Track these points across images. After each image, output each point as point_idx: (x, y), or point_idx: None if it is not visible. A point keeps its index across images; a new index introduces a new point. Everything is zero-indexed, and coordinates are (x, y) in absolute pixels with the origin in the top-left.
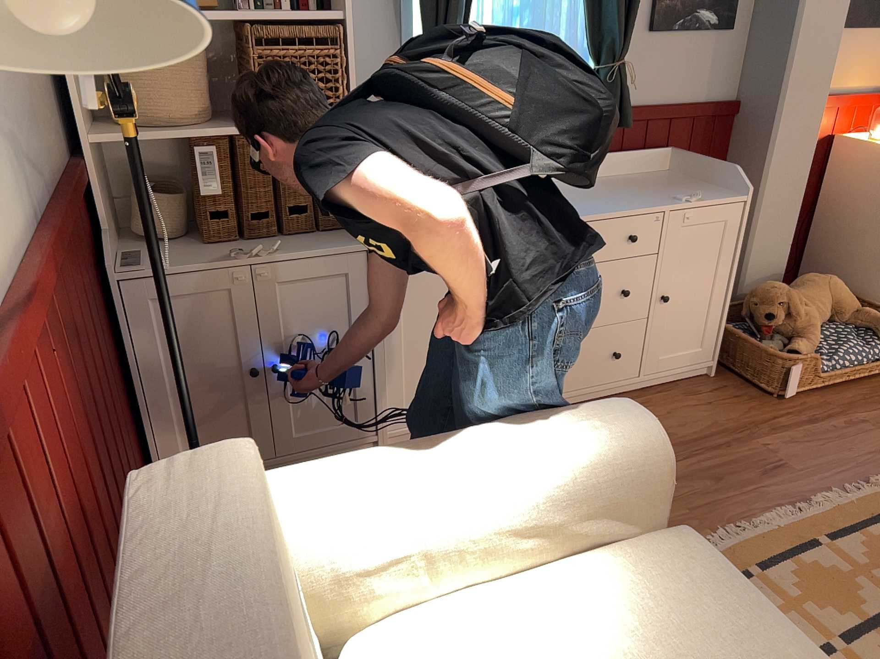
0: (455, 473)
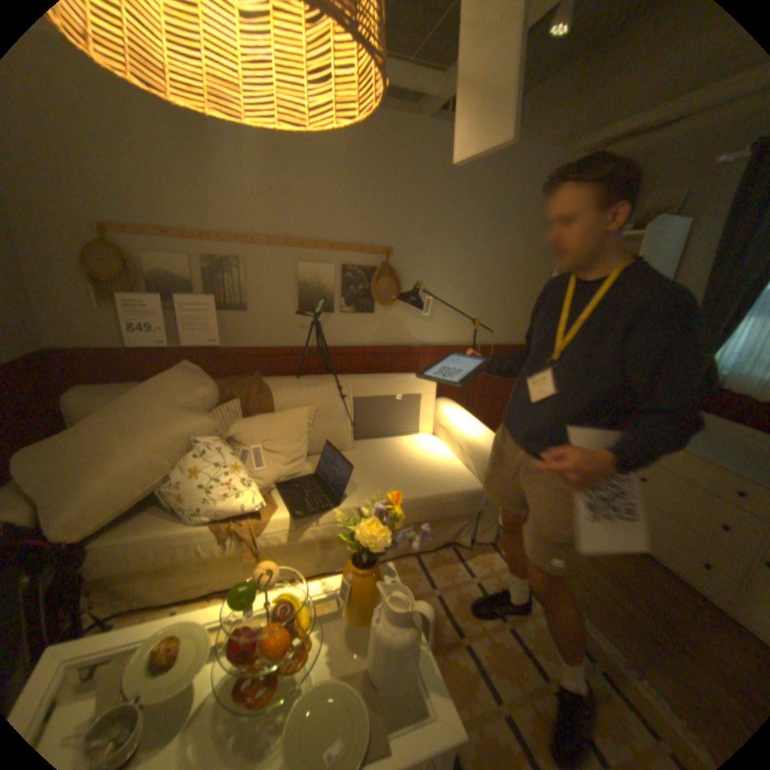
0: (466, 424)
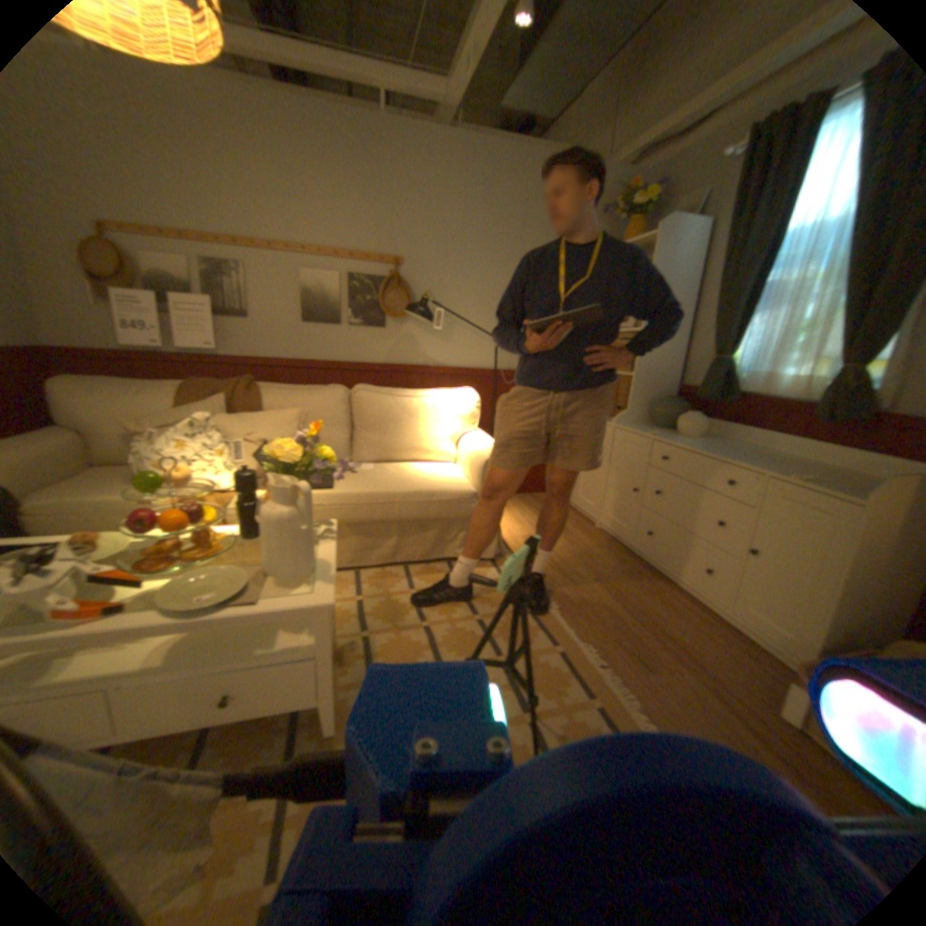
0: (473, 438)
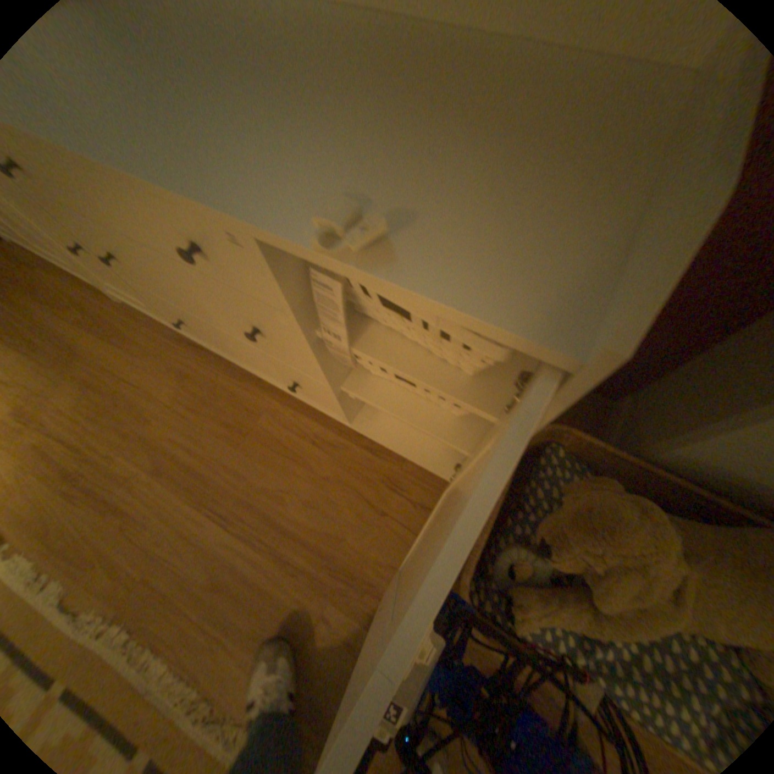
0: None
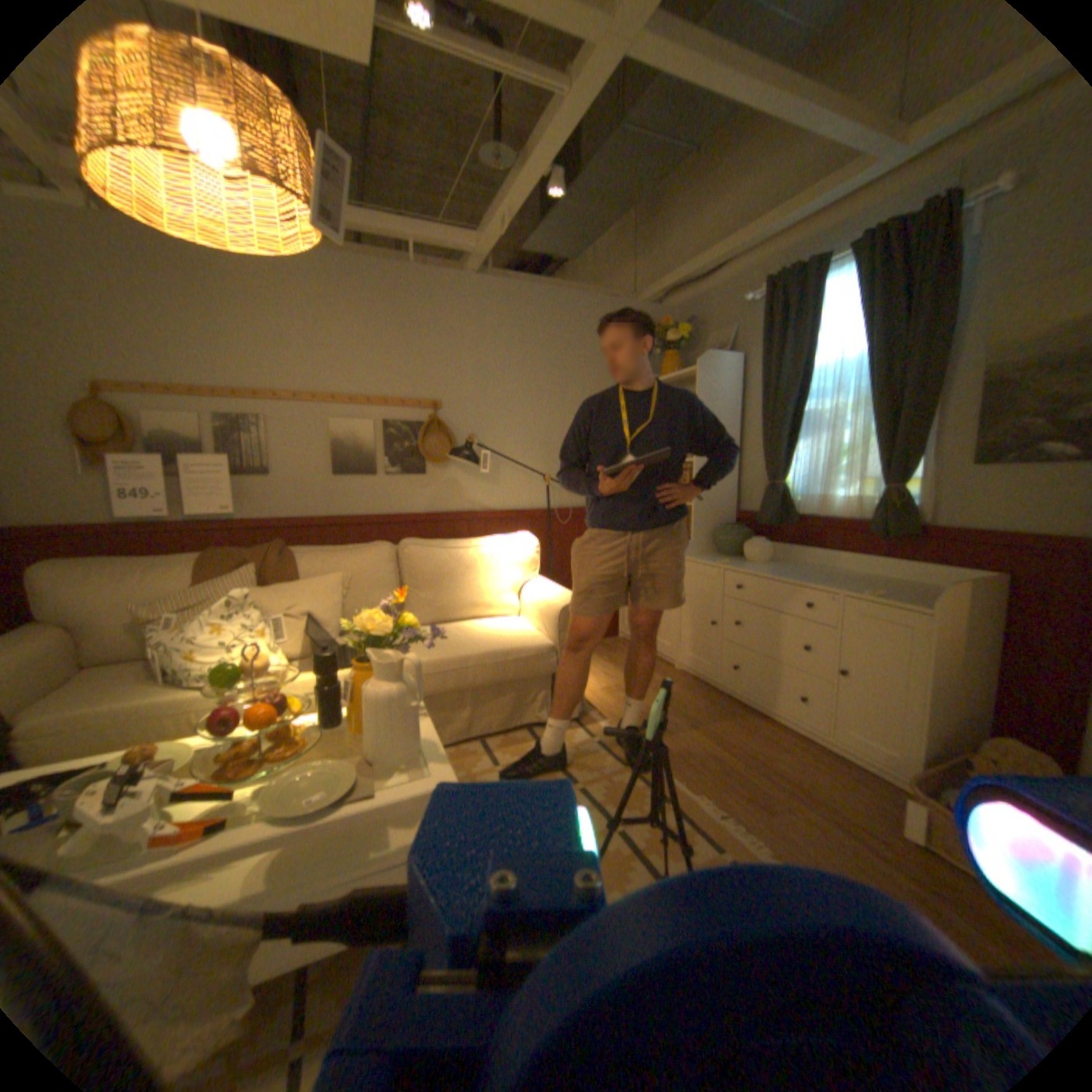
0: (537, 586)
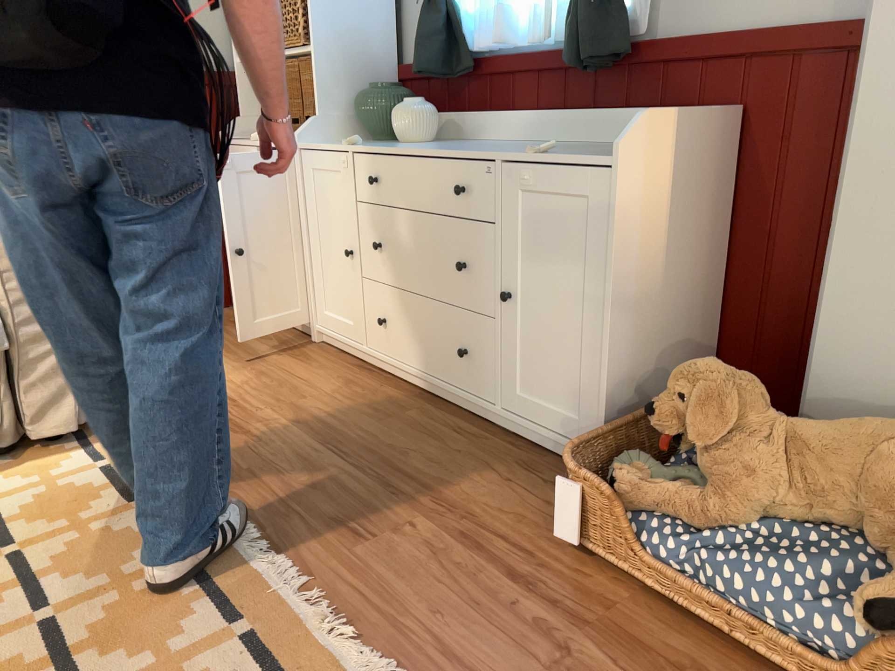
0: None
